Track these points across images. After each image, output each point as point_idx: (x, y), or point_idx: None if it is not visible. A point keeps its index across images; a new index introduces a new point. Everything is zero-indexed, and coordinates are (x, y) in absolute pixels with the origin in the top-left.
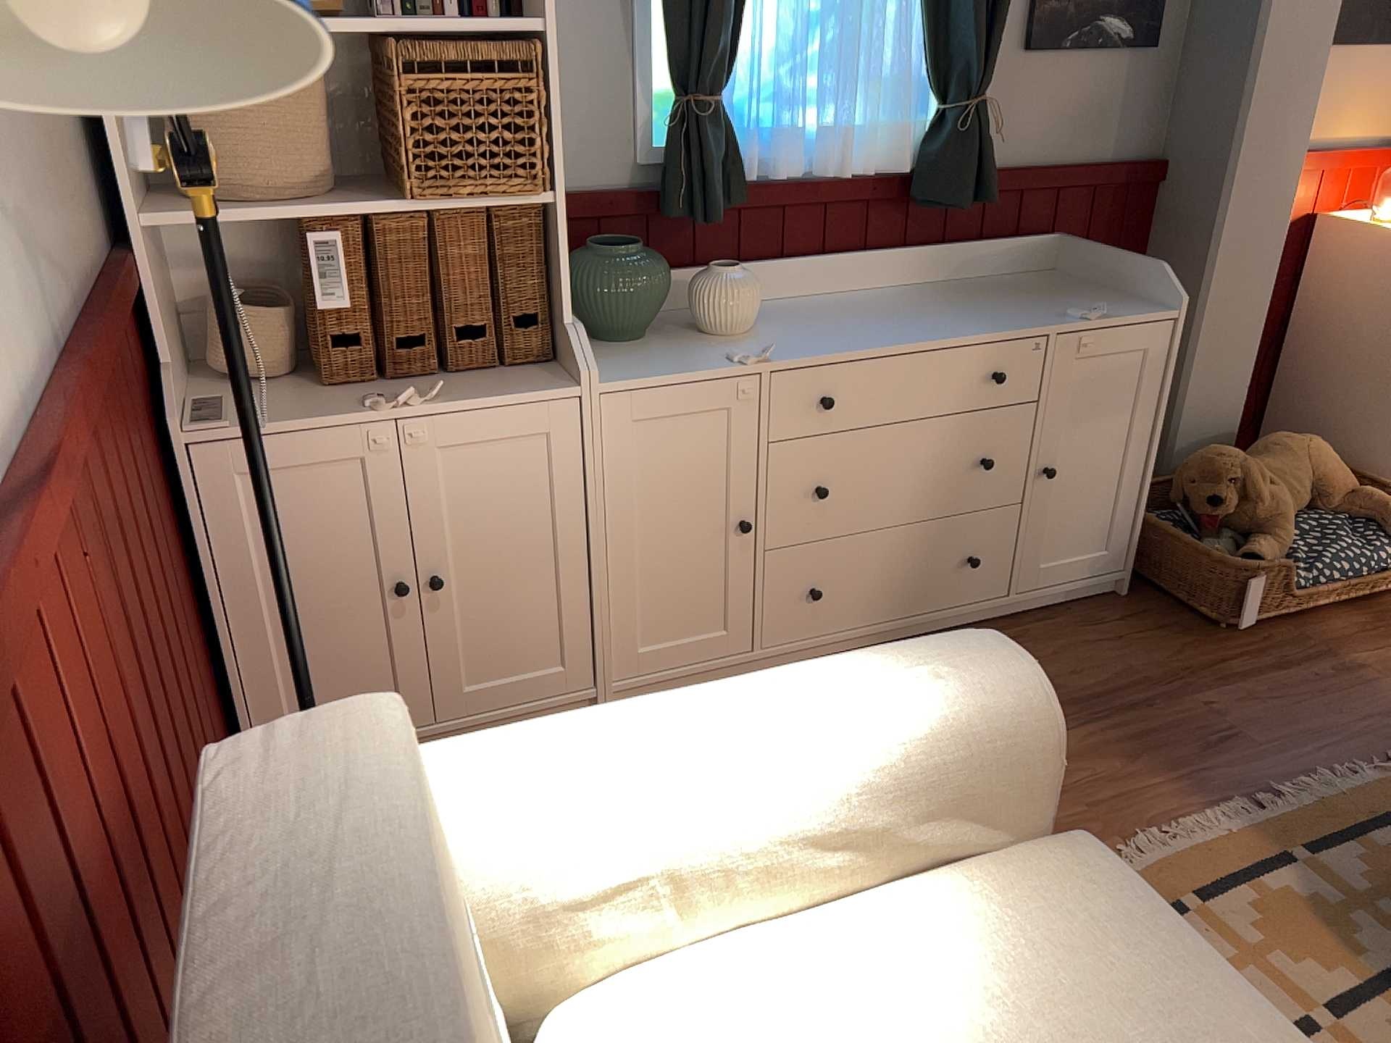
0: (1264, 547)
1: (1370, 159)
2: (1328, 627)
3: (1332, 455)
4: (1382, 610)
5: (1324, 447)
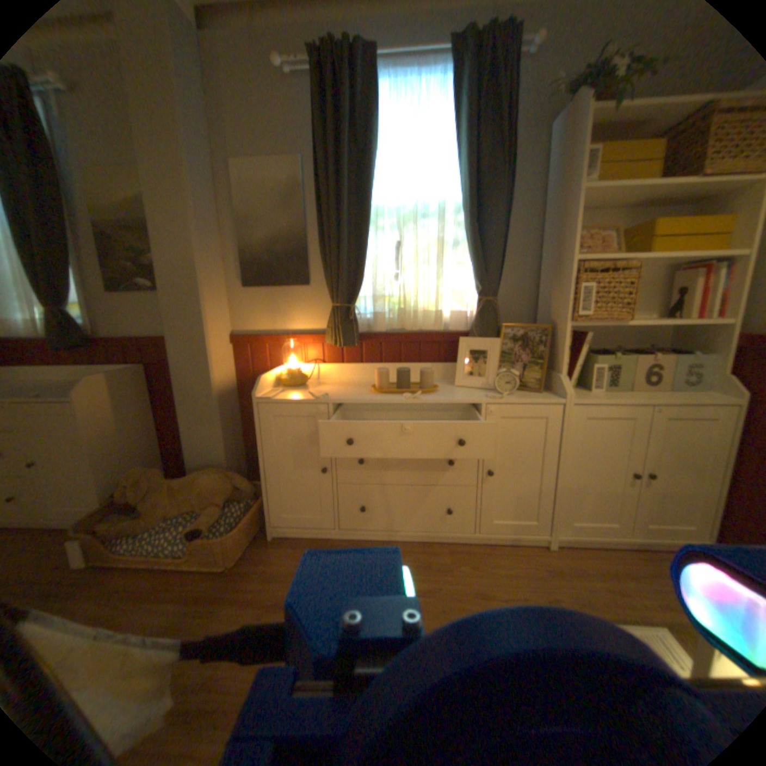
0: (123, 526)
1: (308, 339)
2: (126, 581)
3: (207, 484)
4: (170, 582)
5: (208, 480)
